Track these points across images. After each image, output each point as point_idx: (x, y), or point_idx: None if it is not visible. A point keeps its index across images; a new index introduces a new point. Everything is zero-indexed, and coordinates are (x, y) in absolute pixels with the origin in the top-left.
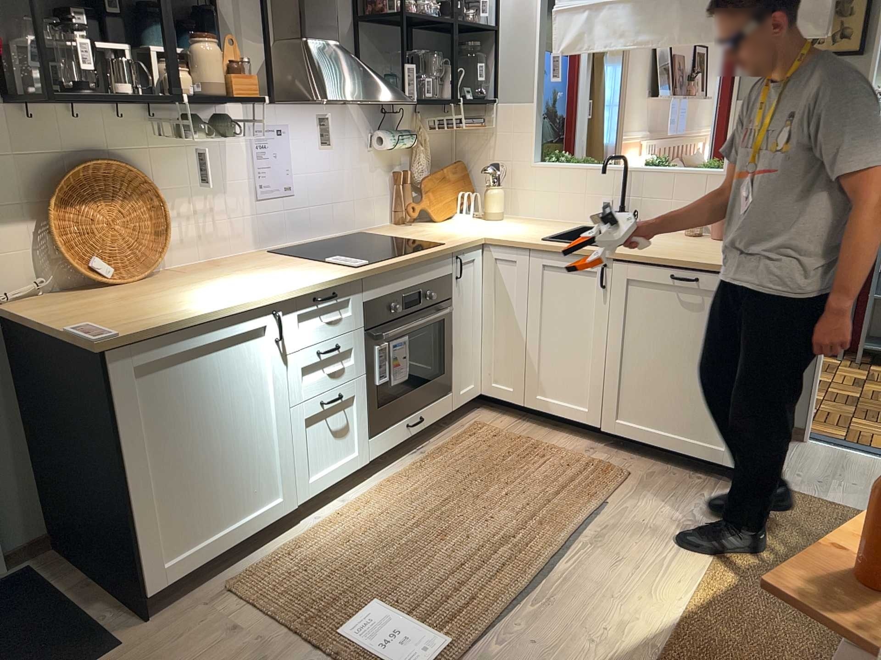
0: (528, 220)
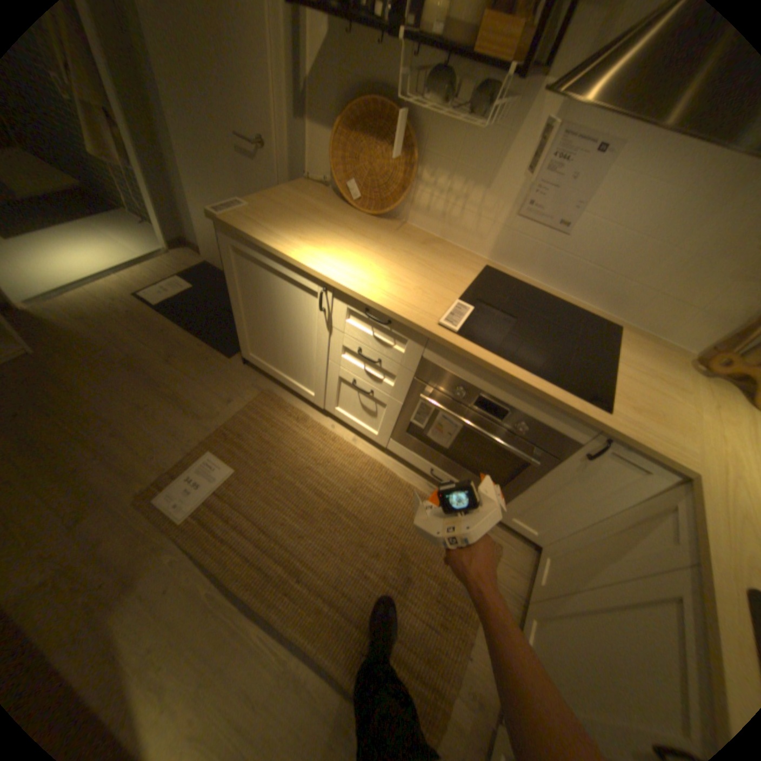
0: None
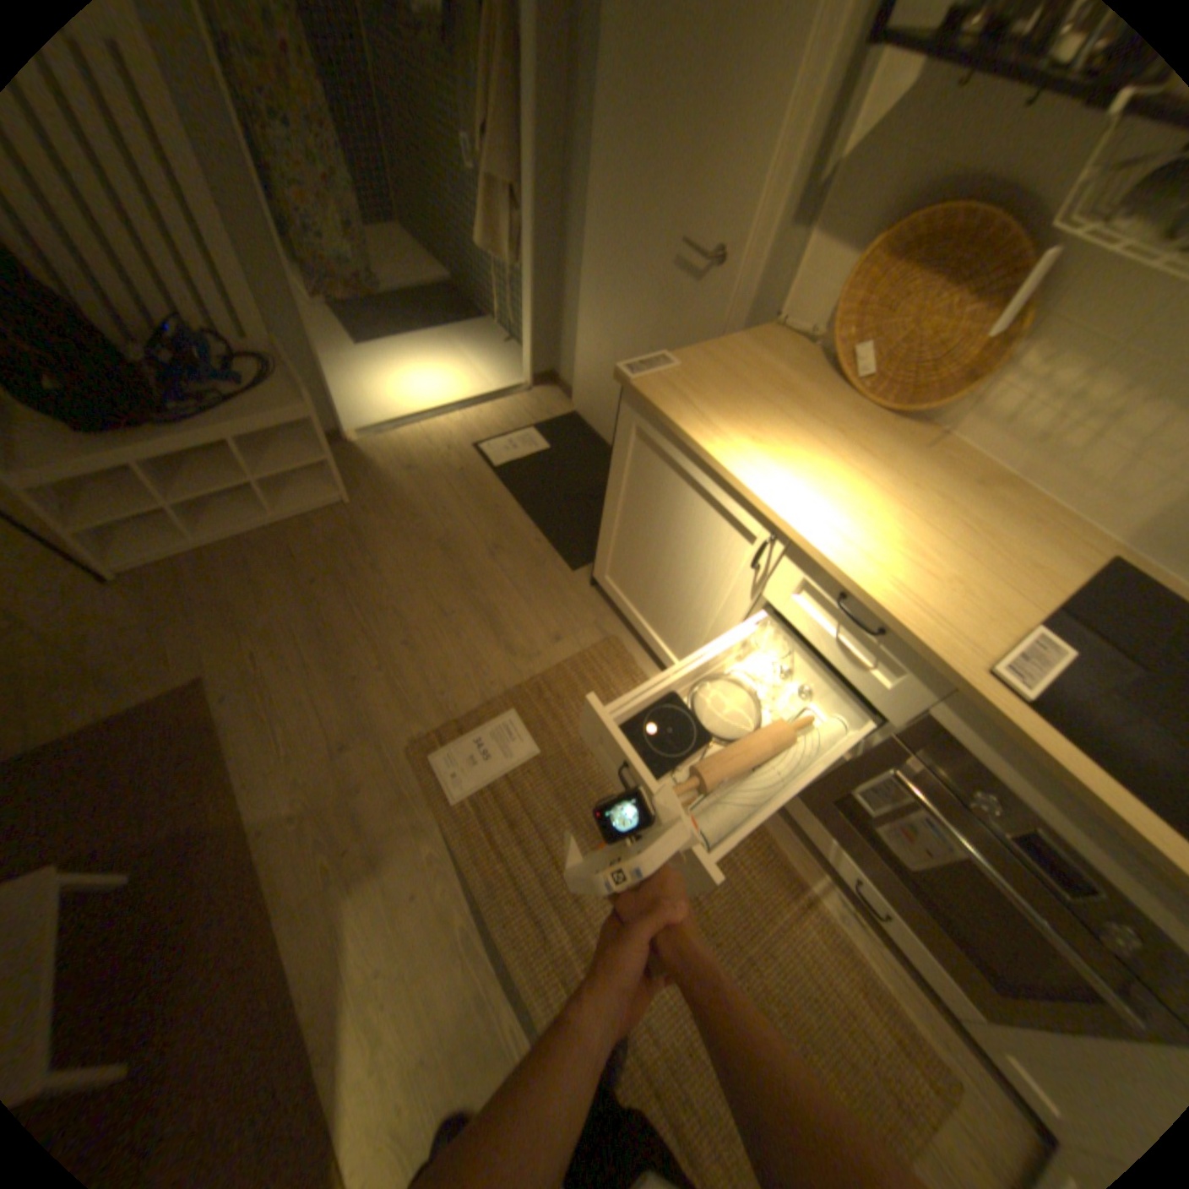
0: None
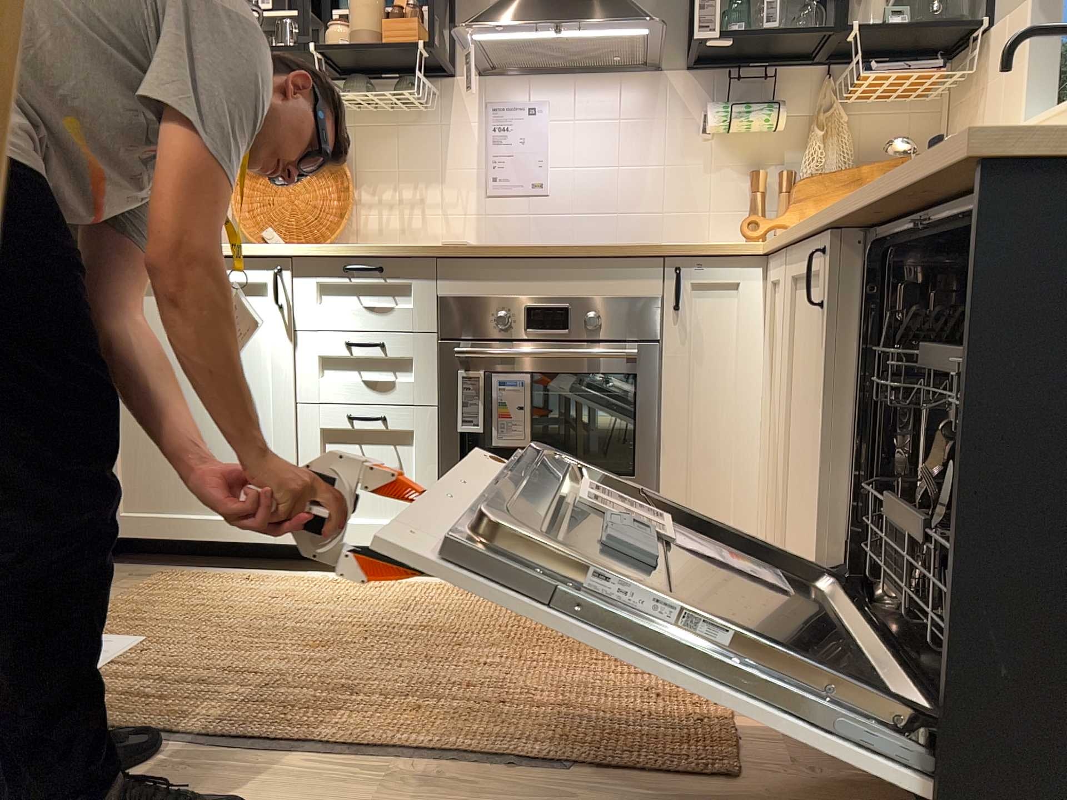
0: None
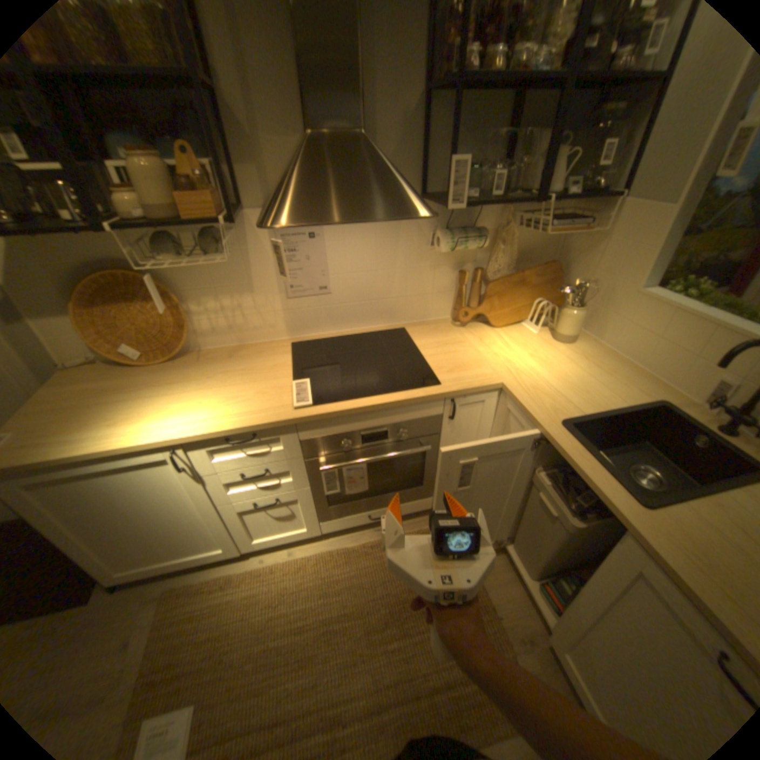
0: (601, 354)
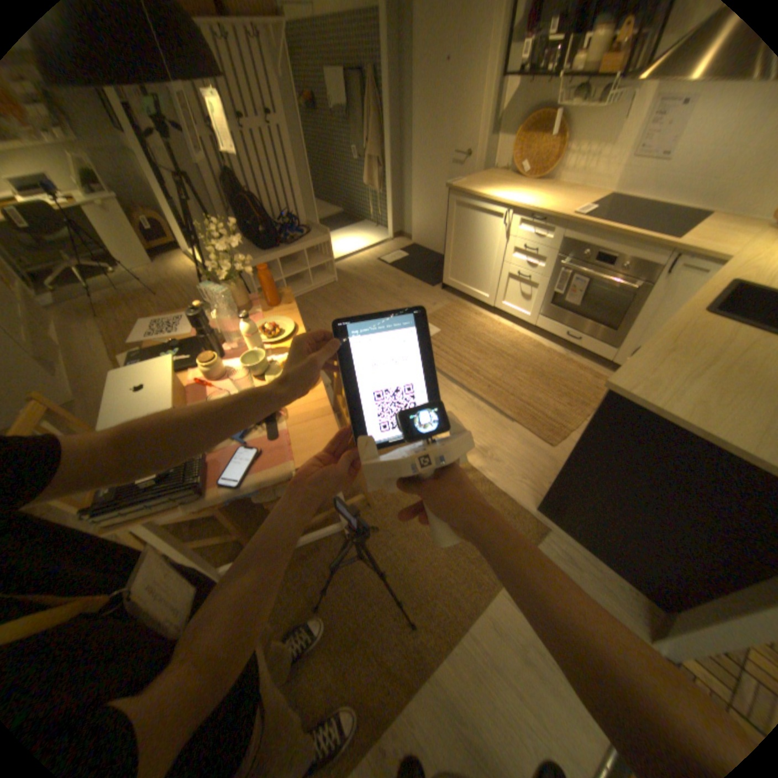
0: None
